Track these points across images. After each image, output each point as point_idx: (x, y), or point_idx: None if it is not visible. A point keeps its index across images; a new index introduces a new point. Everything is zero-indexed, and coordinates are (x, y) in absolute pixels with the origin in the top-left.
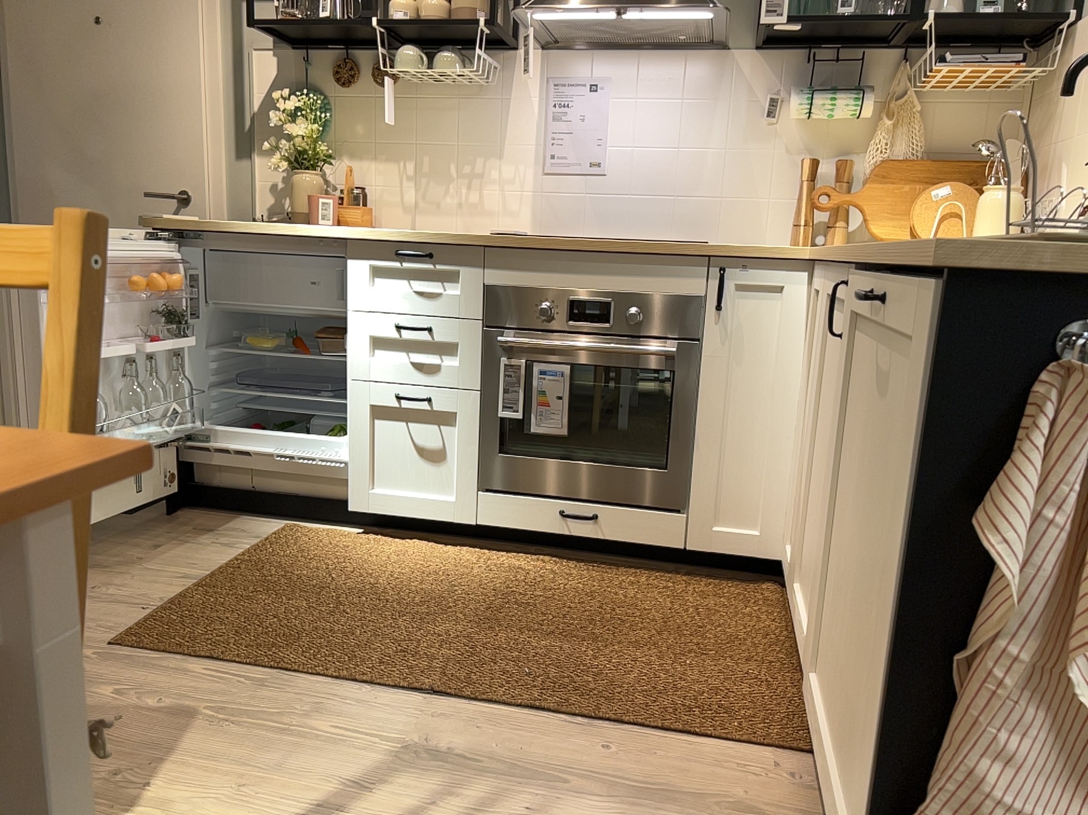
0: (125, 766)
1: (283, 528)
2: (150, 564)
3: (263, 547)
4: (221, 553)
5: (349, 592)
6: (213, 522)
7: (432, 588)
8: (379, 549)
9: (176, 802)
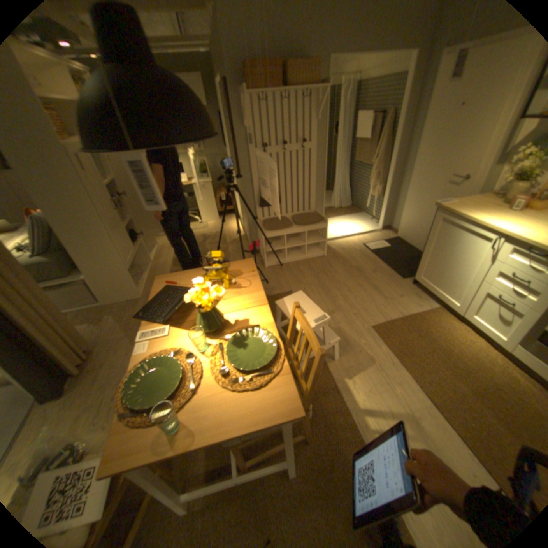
0: (357, 364)
1: (442, 308)
2: (397, 303)
3: (430, 313)
4: (417, 309)
5: (442, 348)
6: (424, 294)
7: (473, 366)
8: (469, 335)
9: (359, 382)
